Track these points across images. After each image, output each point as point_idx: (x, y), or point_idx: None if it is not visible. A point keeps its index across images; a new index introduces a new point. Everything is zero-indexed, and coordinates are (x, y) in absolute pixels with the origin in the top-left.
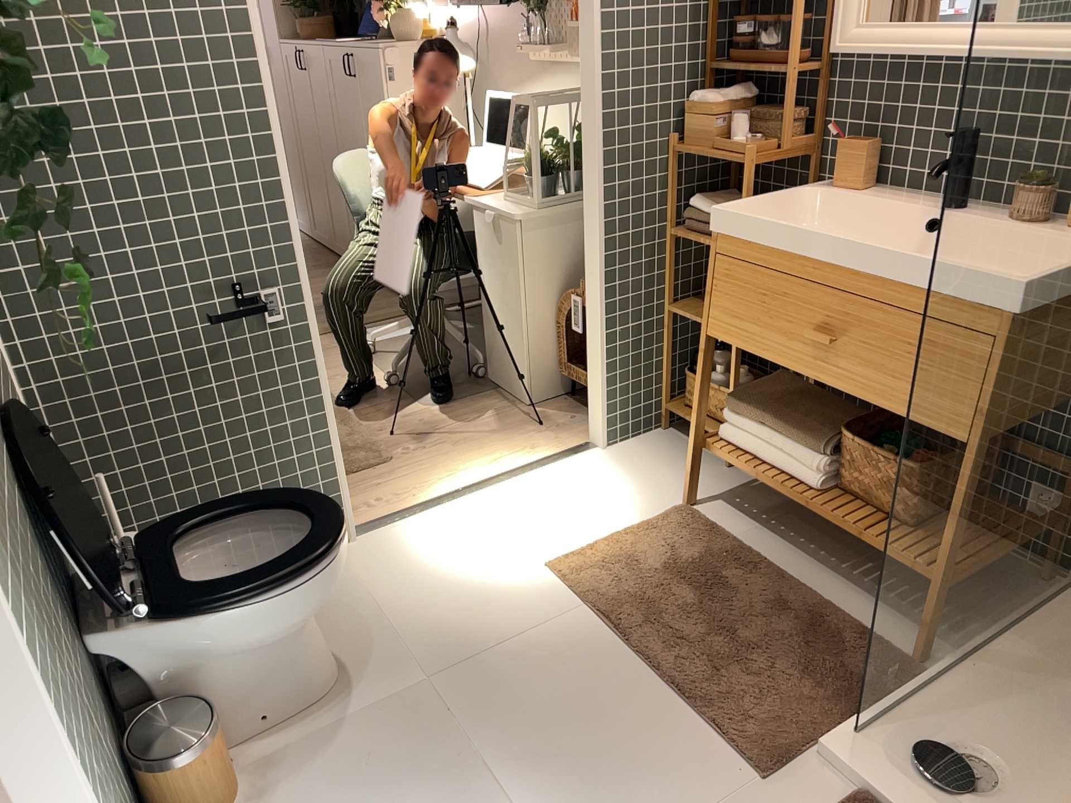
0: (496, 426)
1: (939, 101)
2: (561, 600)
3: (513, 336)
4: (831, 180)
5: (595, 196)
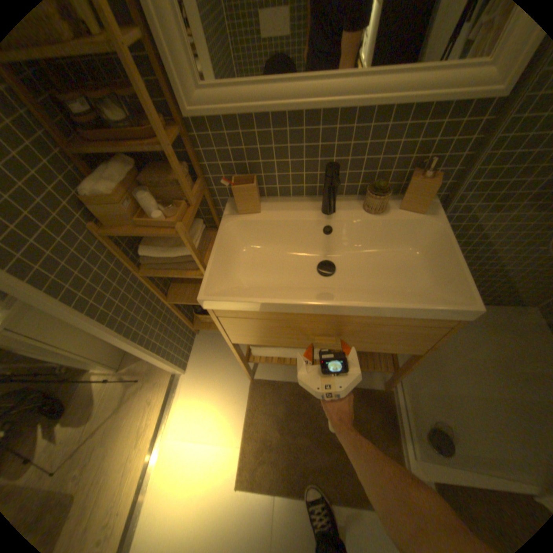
0: (112, 405)
1: (291, 137)
2: (262, 506)
3: (72, 361)
4: (224, 199)
5: (70, 317)
